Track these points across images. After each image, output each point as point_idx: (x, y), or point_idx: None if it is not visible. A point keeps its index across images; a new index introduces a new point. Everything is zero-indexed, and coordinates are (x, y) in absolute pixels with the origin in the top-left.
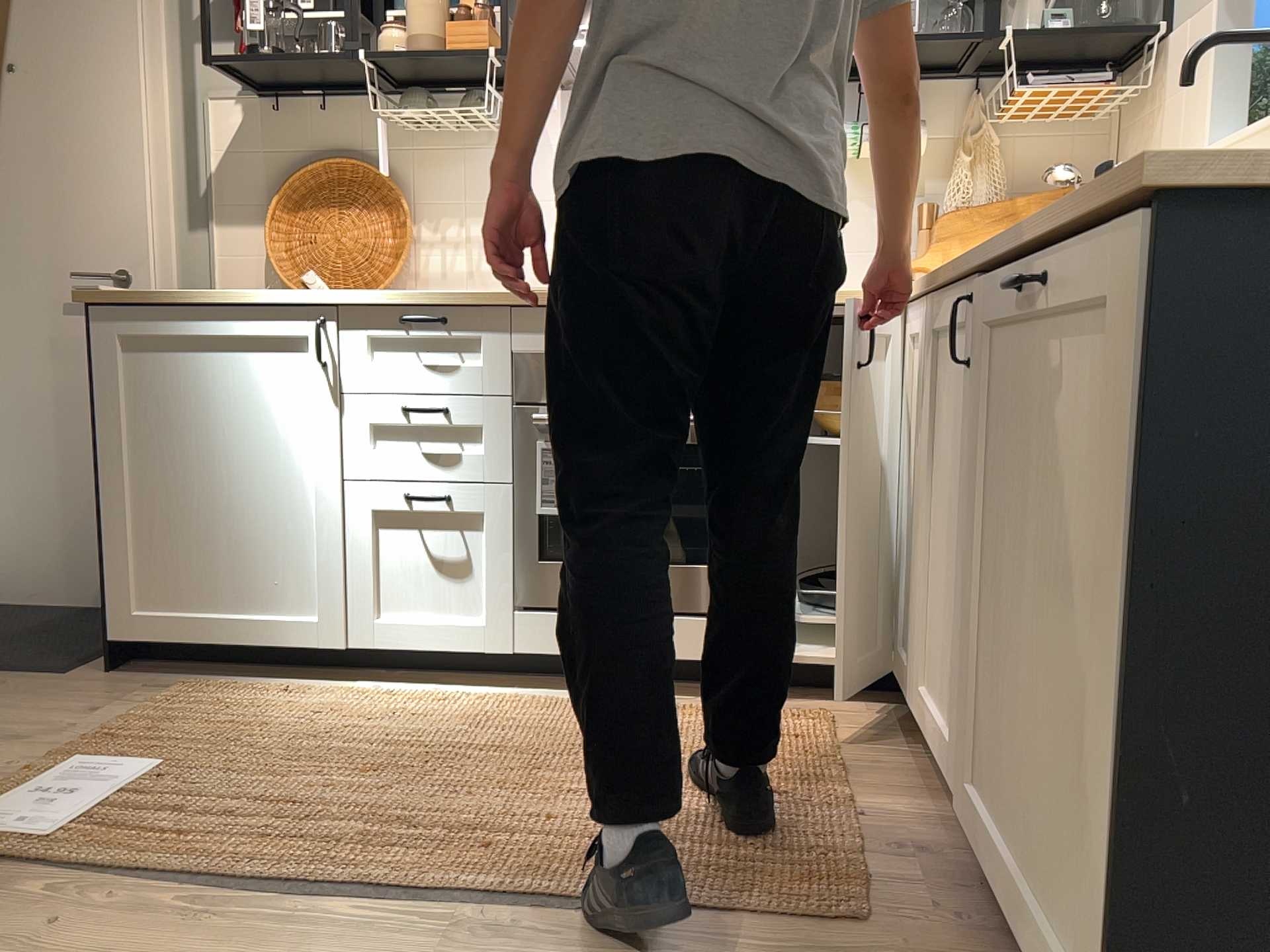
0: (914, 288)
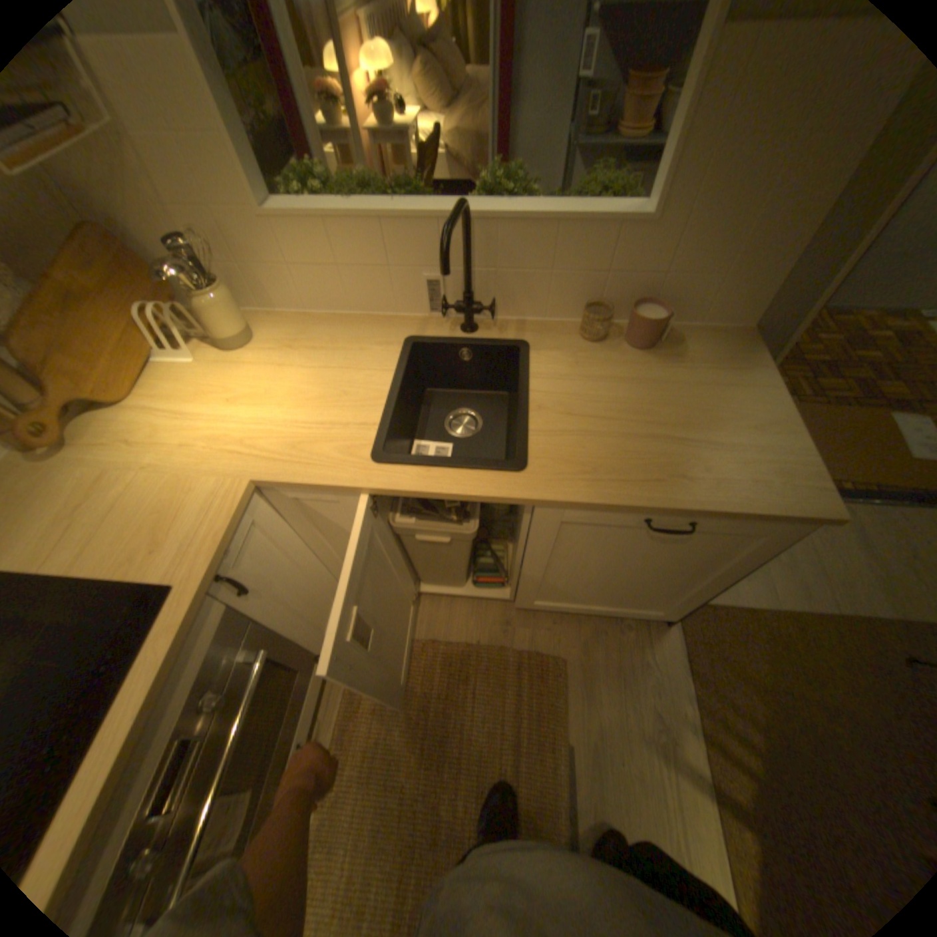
0: (302, 483)
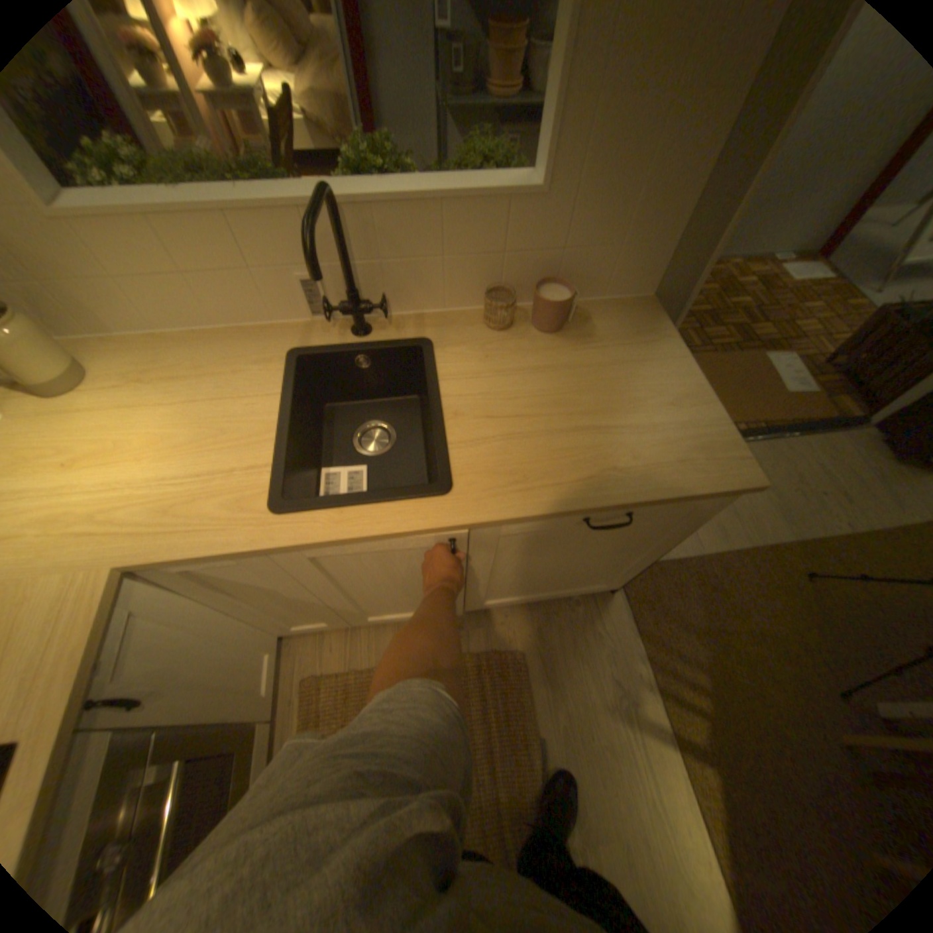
0: (183, 557)
